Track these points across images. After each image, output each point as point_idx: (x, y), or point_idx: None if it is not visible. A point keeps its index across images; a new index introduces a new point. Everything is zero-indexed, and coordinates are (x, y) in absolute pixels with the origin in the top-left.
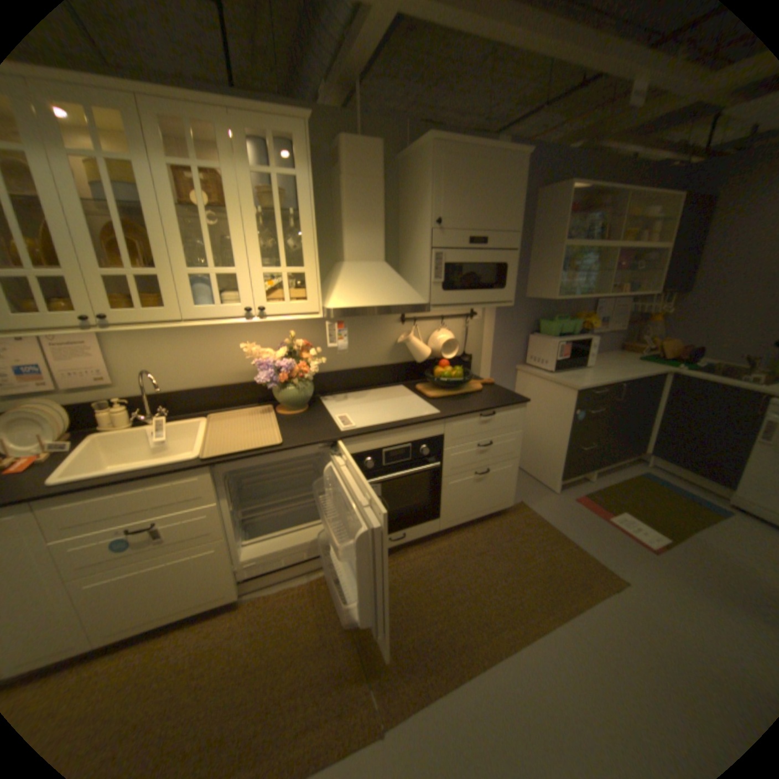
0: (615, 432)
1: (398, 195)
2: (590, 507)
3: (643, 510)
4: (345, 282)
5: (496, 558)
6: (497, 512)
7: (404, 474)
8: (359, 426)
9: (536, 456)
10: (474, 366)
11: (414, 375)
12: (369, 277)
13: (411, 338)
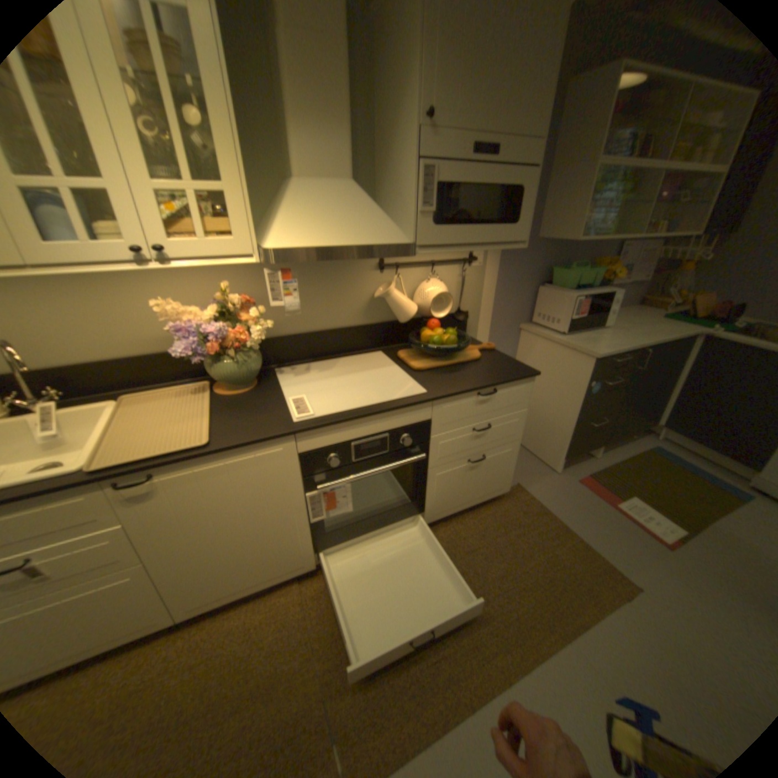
0: (630, 404)
1: (372, 74)
2: (595, 489)
3: (654, 493)
4: (292, 208)
5: (489, 557)
6: (491, 499)
7: (379, 471)
8: (317, 414)
9: (537, 429)
10: (470, 325)
11: (395, 337)
12: (328, 201)
13: (391, 290)
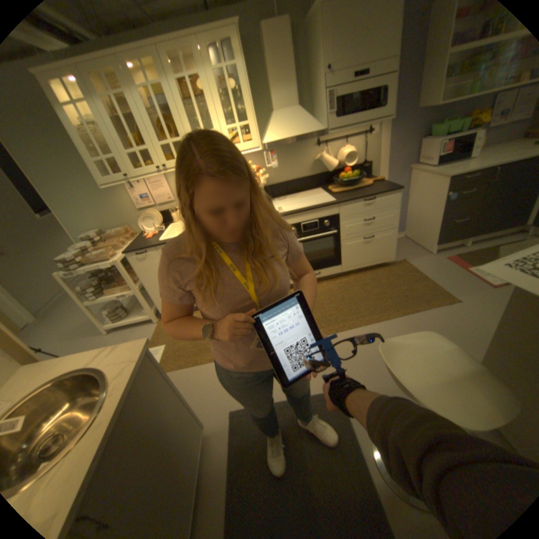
0: (490, 207)
1: (307, 52)
2: (457, 261)
3: None
4: (273, 125)
5: (375, 286)
6: (382, 263)
7: (314, 237)
8: (286, 211)
9: (422, 230)
10: (374, 169)
11: (329, 180)
12: (288, 119)
13: (323, 155)
